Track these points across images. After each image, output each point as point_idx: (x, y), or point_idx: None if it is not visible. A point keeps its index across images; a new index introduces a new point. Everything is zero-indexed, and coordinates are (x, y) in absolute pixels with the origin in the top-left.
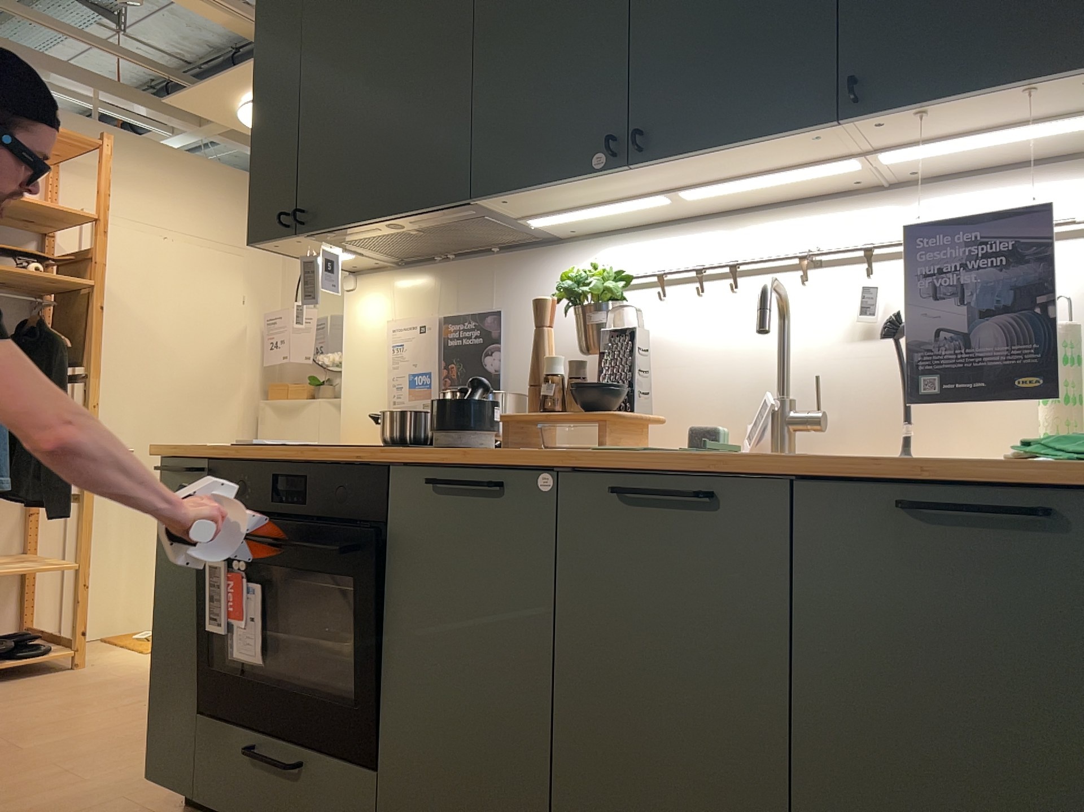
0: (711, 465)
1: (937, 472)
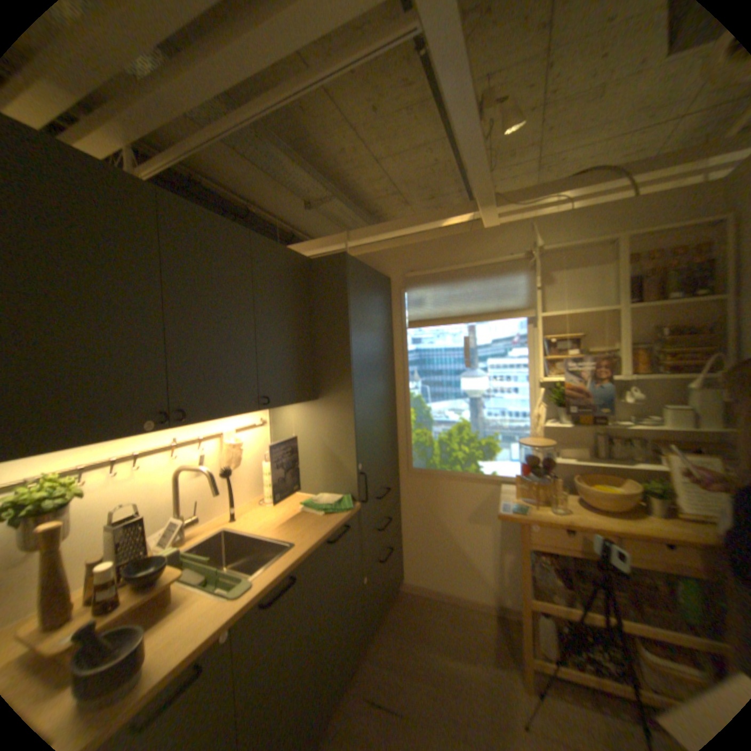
0: (291, 567)
1: (333, 530)
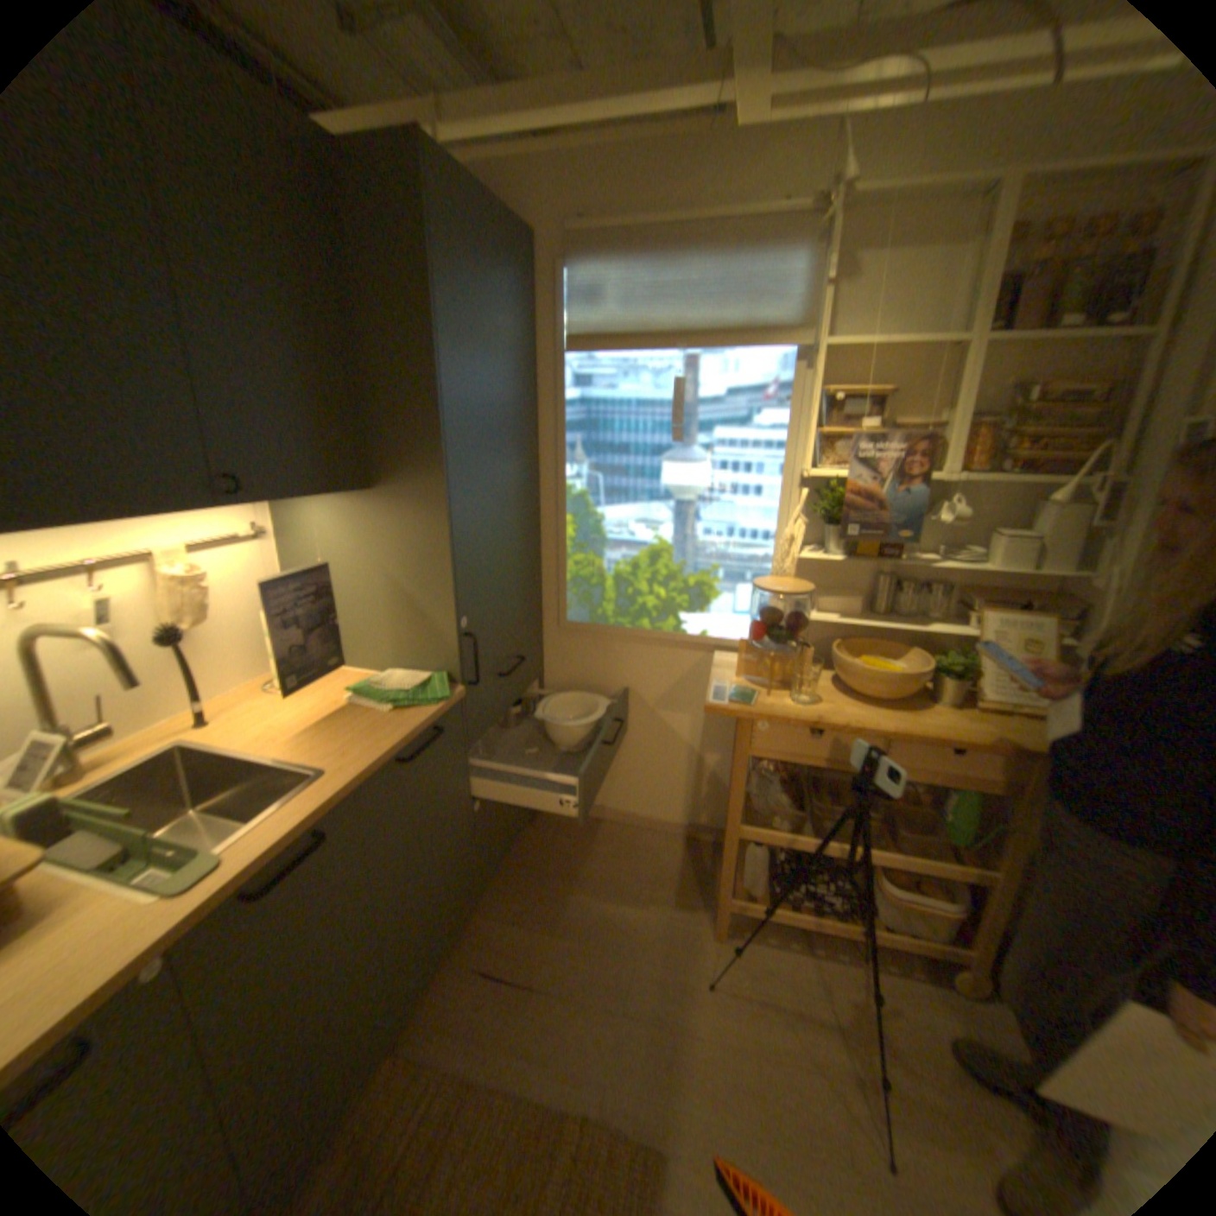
0: (314, 816)
1: (410, 739)
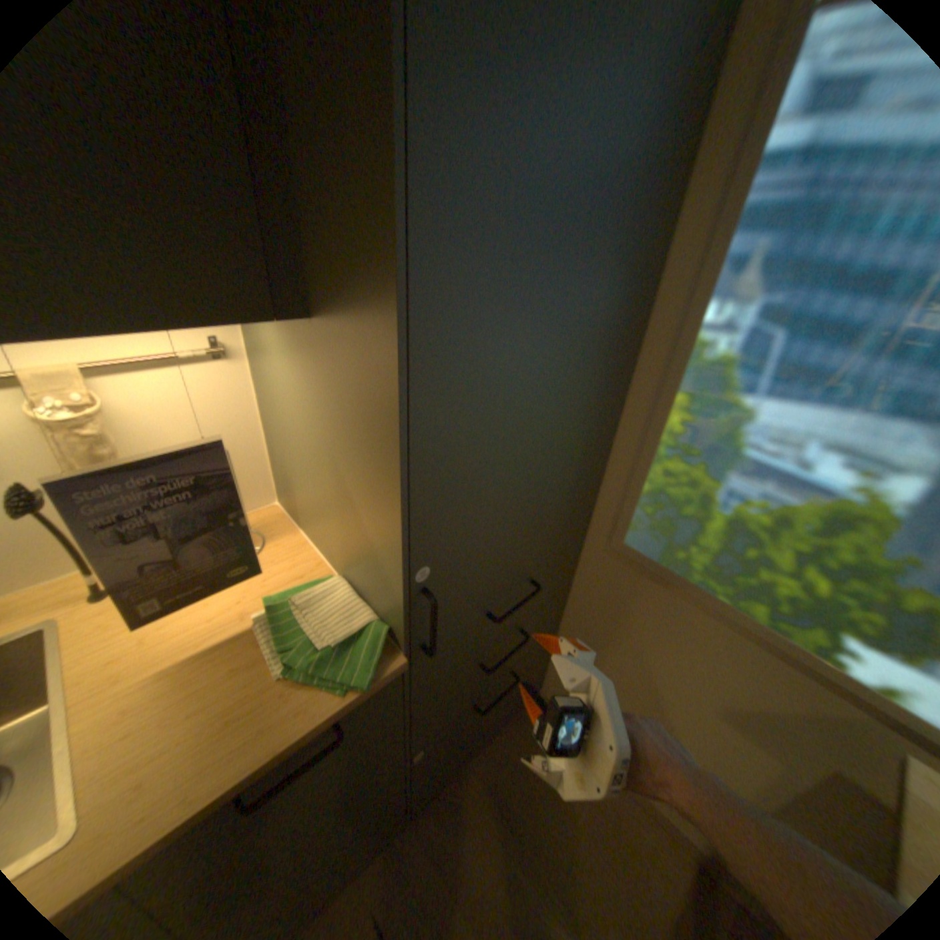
0: None
1: (261, 774)
